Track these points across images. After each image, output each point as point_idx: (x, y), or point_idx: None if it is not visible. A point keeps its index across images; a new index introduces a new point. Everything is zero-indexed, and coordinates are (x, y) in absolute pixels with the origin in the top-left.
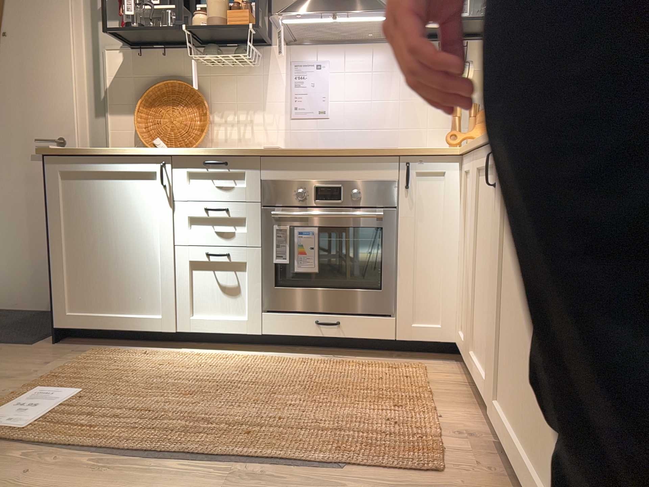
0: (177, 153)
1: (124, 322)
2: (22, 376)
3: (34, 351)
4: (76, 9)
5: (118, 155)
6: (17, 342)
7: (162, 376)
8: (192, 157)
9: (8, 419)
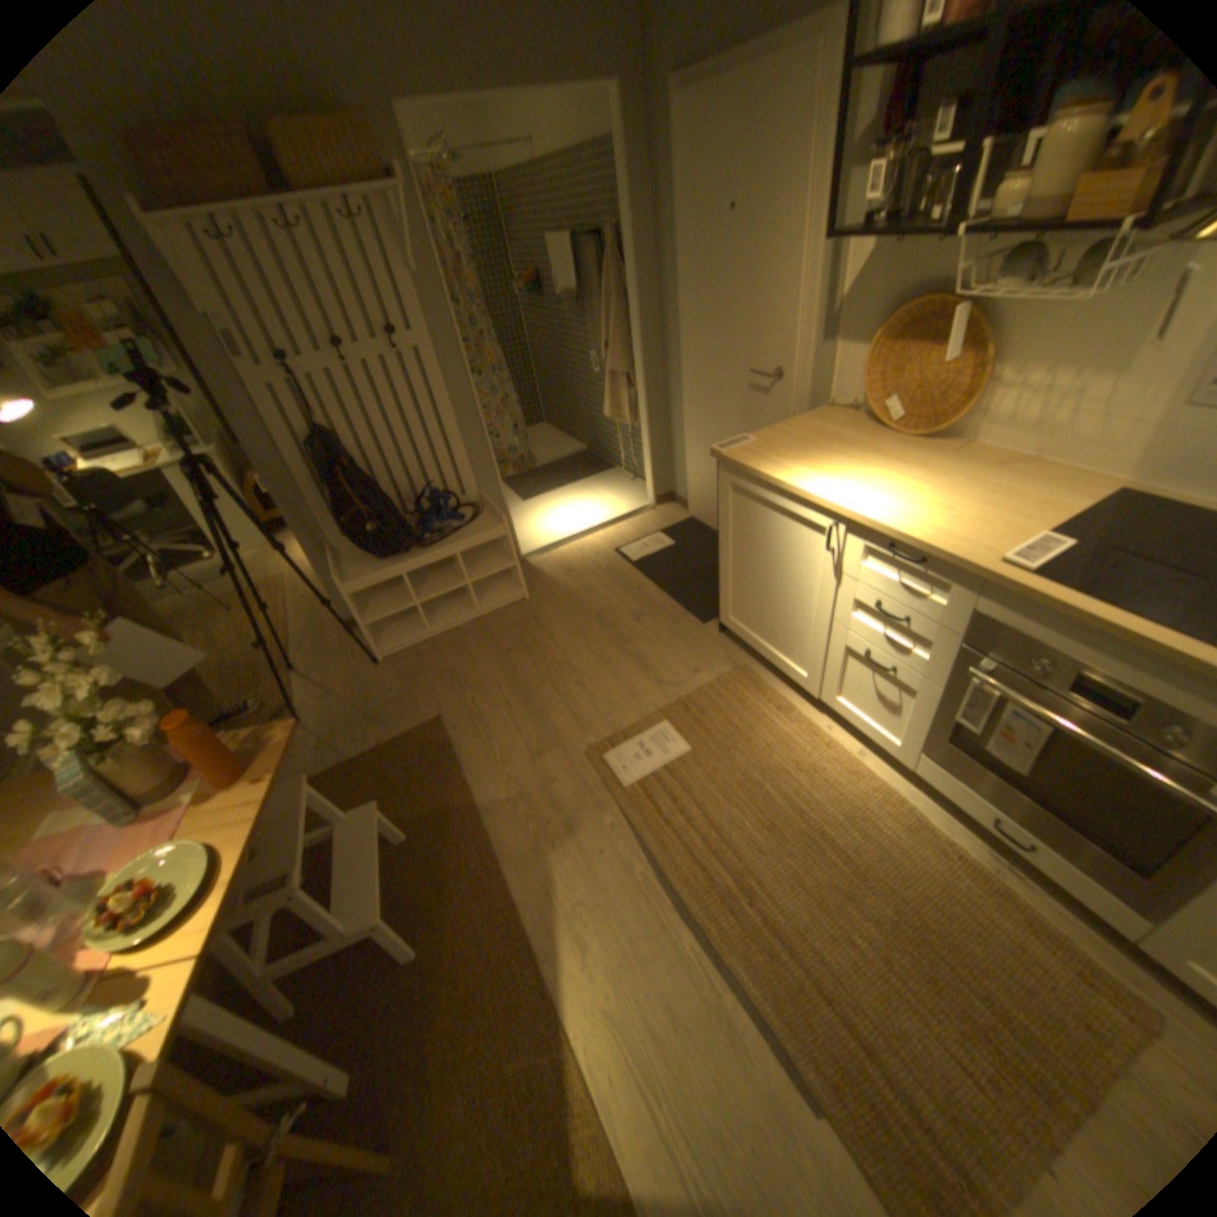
0: (855, 517)
1: (773, 655)
2: (671, 682)
3: (700, 637)
4: (821, 148)
5: (785, 489)
6: (695, 613)
7: (769, 764)
8: (875, 529)
9: (627, 757)
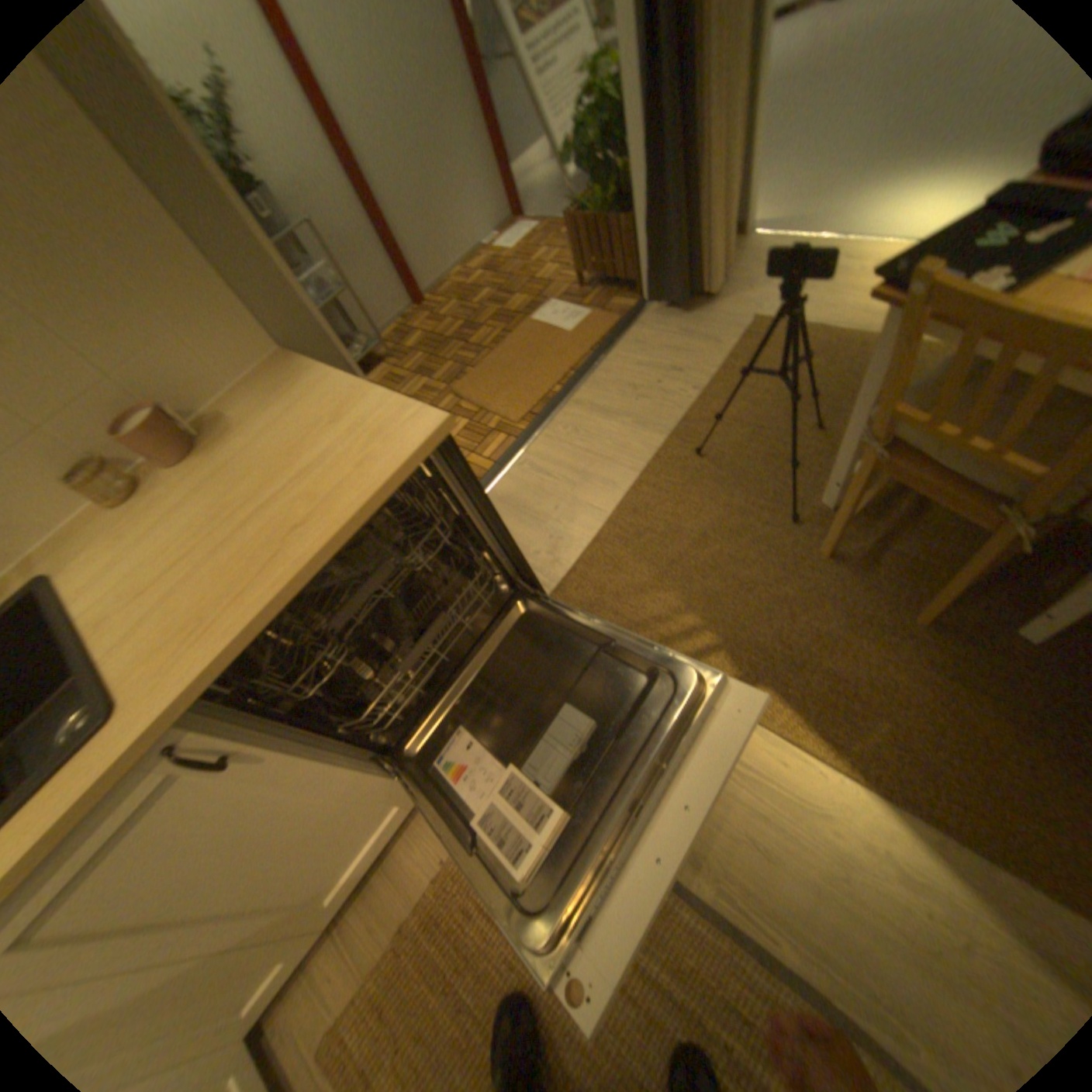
0: None
1: None
2: None
3: None
4: None
5: None
6: None
7: None
8: None
9: None
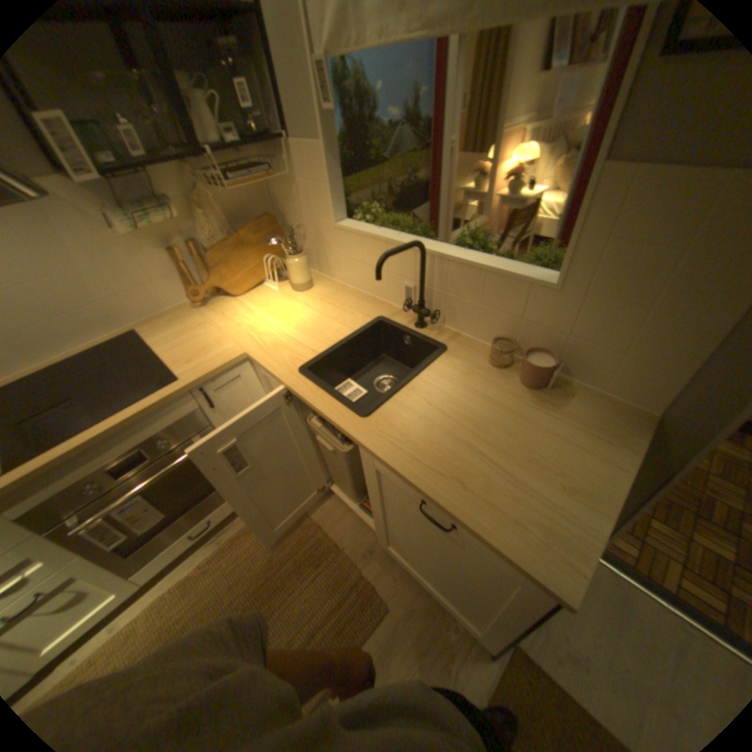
0: None
1: None
2: None
3: None
4: None
5: None
6: None
7: None
8: None
9: None
